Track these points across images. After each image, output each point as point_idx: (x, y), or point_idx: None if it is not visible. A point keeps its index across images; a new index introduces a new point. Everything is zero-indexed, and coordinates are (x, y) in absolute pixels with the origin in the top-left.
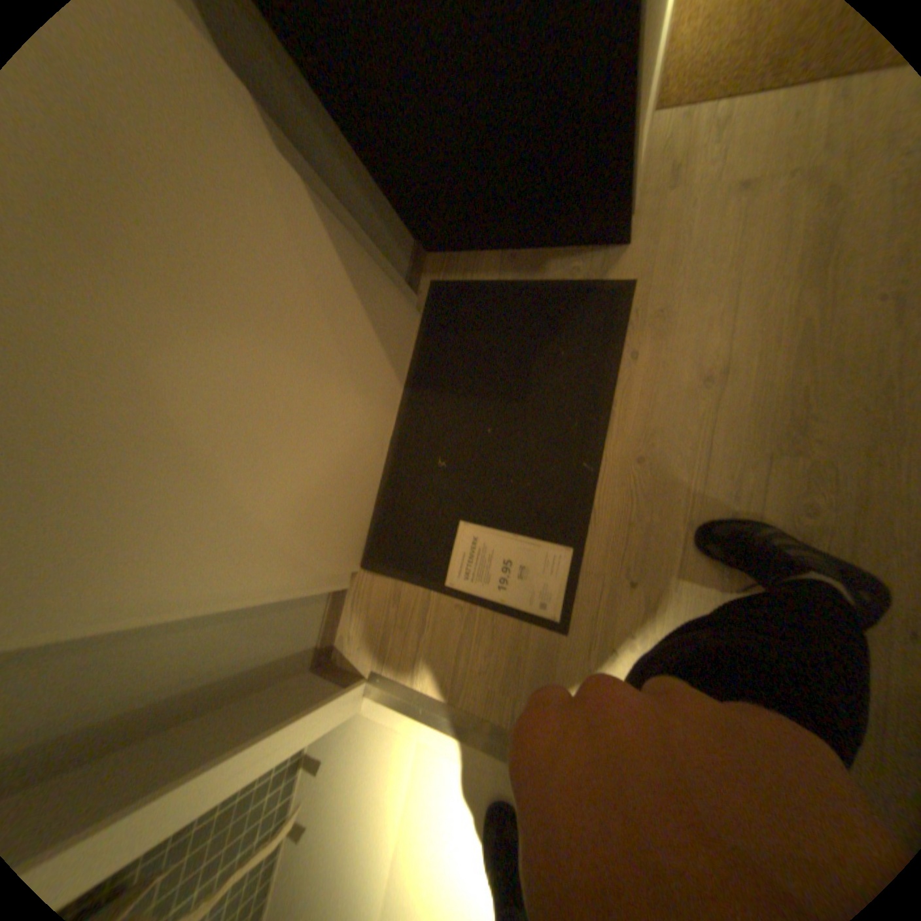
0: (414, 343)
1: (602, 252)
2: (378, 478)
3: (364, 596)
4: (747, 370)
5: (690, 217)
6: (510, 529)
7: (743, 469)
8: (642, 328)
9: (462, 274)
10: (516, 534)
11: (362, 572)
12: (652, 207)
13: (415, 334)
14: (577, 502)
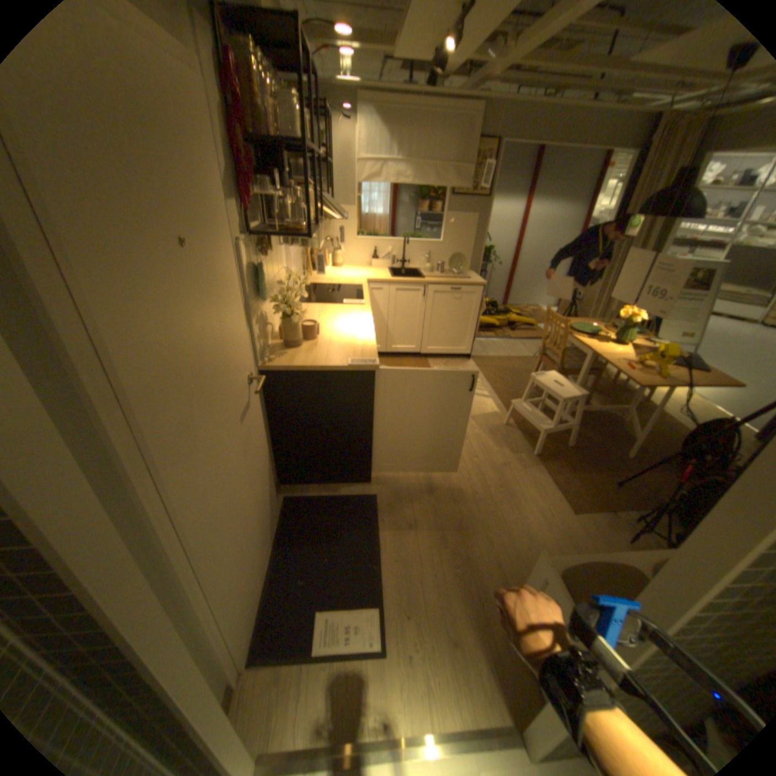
0: (277, 524)
1: (362, 485)
2: (260, 599)
3: (250, 690)
4: (422, 522)
5: (389, 475)
6: (346, 608)
7: (432, 556)
8: (383, 510)
9: (300, 493)
10: (349, 610)
11: (248, 672)
12: (375, 471)
13: (277, 520)
14: (375, 585)
